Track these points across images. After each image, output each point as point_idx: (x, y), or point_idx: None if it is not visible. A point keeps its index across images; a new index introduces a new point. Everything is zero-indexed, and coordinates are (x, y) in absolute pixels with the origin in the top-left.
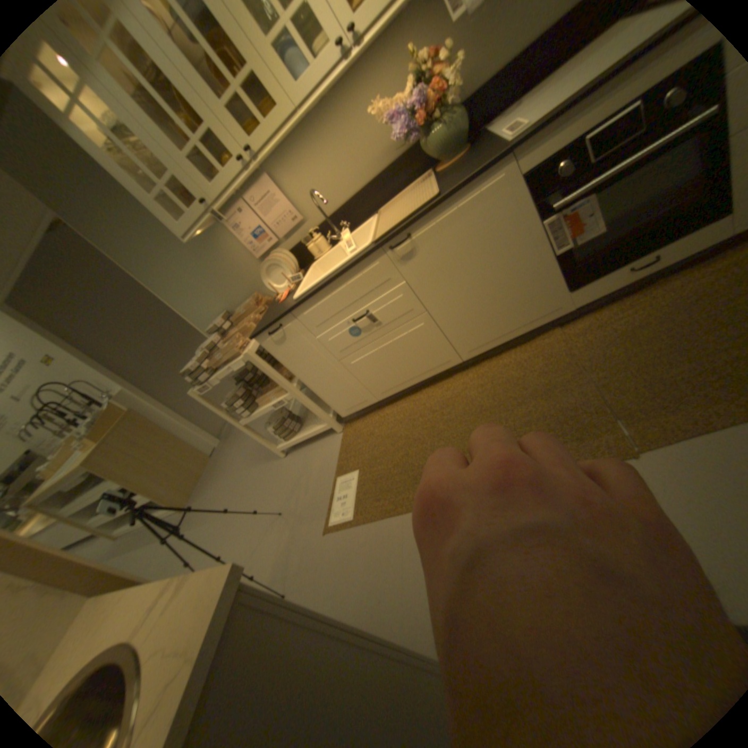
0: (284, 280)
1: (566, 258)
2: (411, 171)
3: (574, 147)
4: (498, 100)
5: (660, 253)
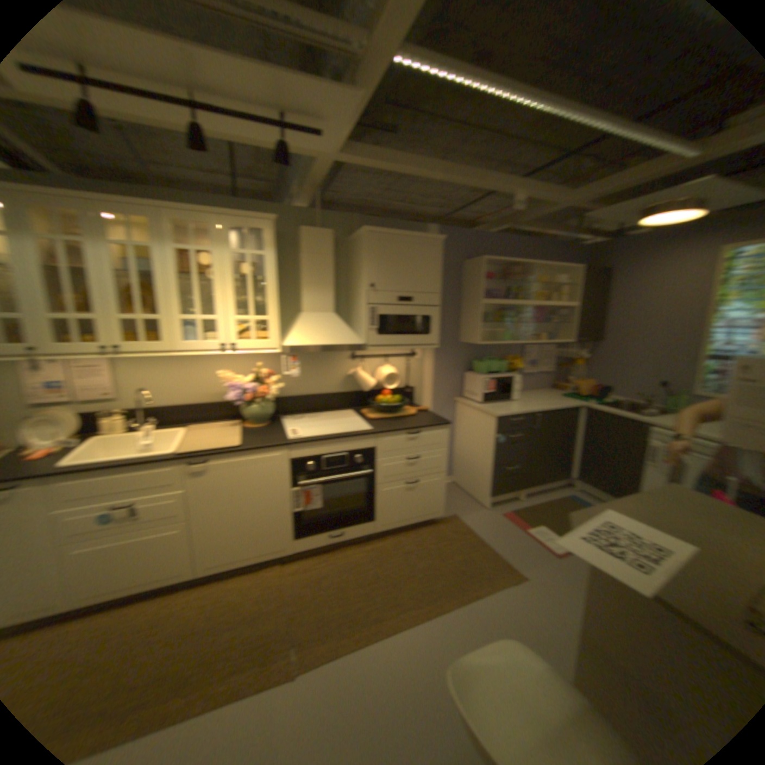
0: (57, 437)
1: (300, 516)
2: (230, 413)
3: (319, 458)
4: (296, 408)
5: (346, 531)
